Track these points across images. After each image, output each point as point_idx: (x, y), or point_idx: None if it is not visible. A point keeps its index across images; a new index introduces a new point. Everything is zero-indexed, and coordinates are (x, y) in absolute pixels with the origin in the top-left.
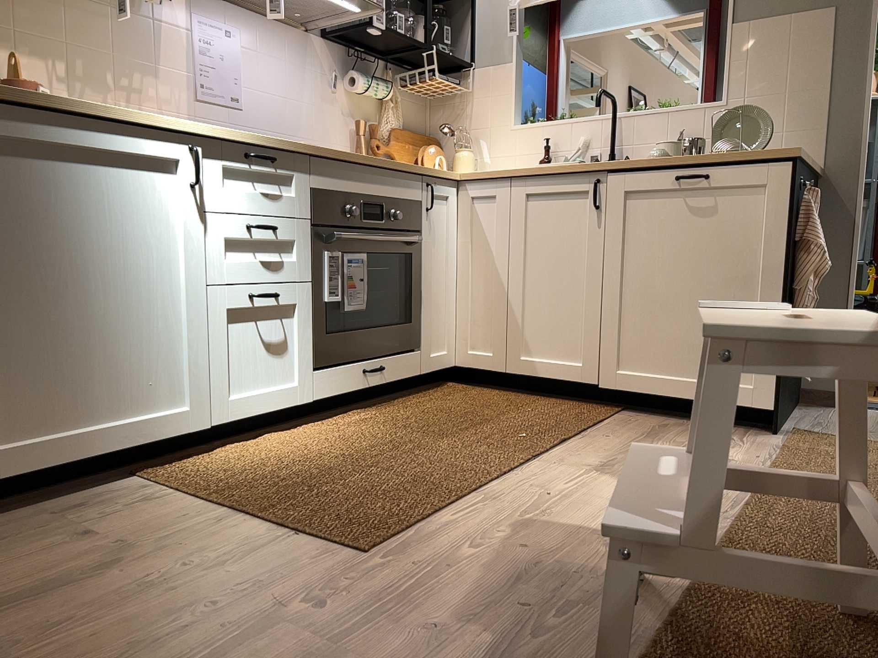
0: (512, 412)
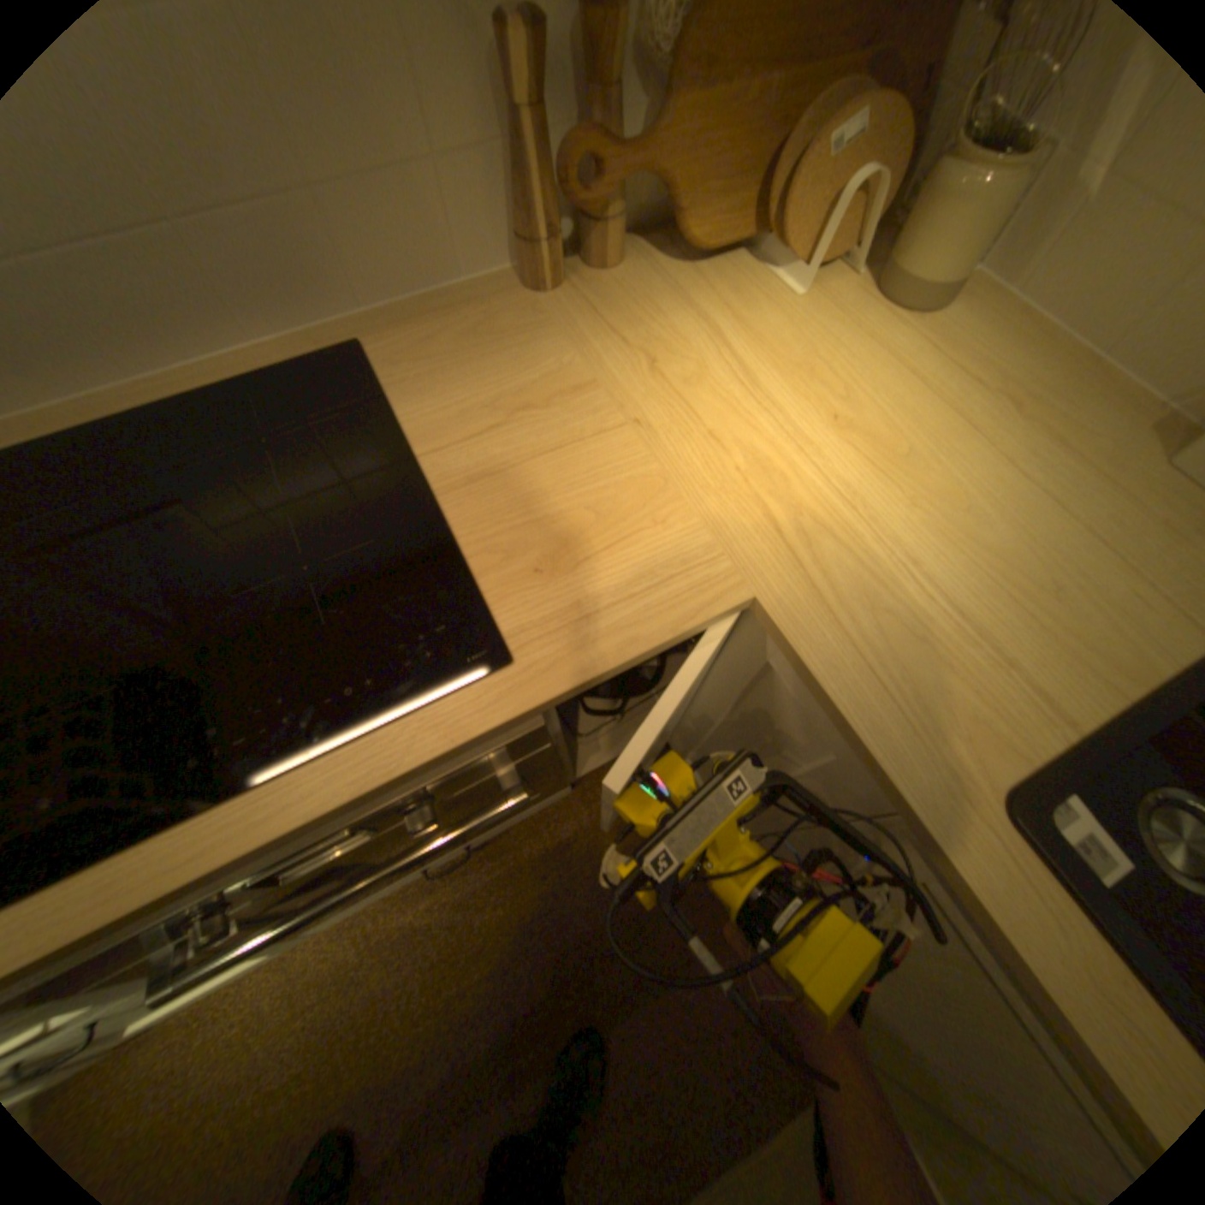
0: (645, 1007)
